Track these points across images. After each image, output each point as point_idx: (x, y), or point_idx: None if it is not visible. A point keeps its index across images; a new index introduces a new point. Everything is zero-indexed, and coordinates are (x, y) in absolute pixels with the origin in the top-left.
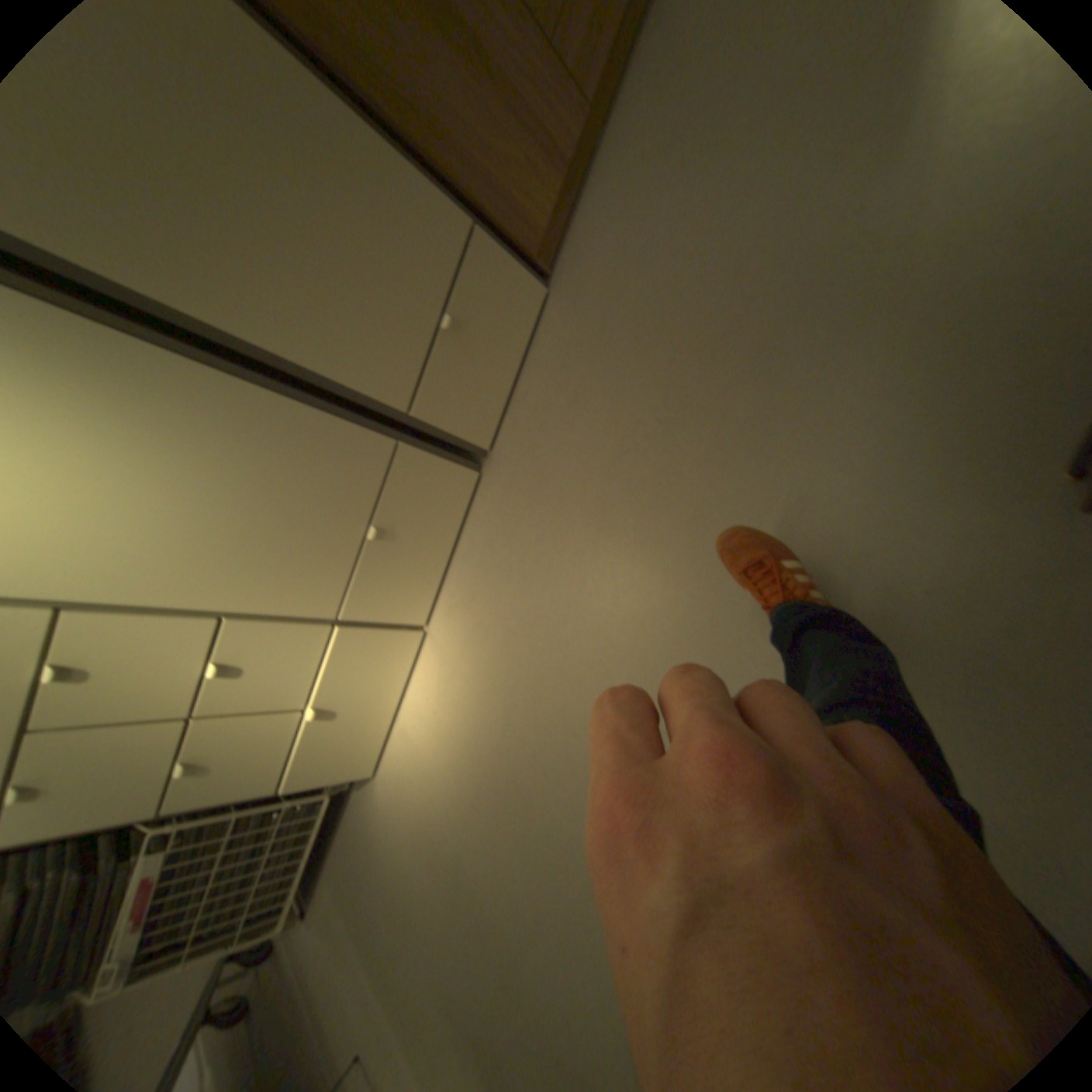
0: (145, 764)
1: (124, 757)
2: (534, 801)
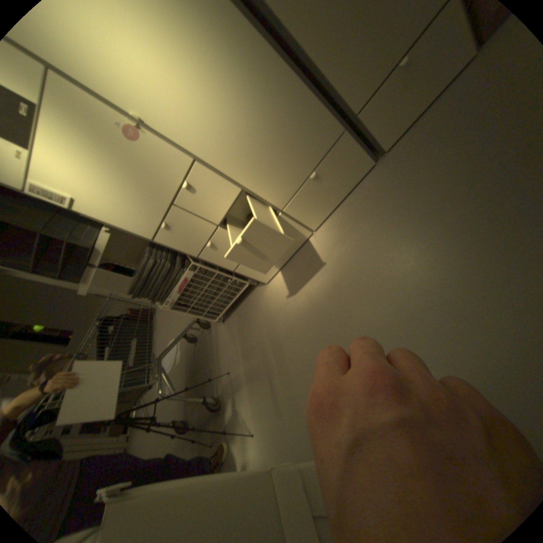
0: (200, 236)
1: (195, 229)
2: (336, 322)
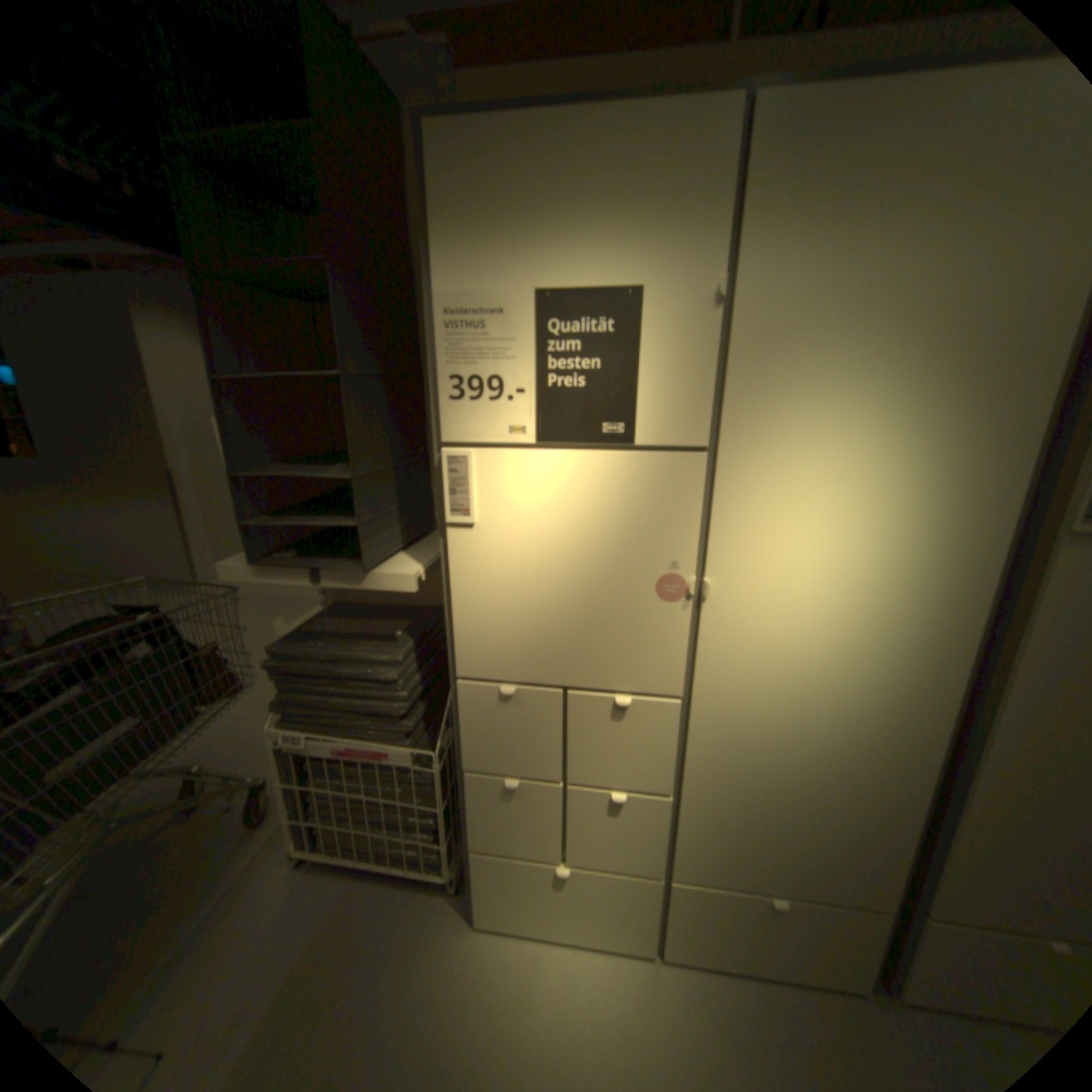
0: (518, 759)
1: (528, 746)
2: None
